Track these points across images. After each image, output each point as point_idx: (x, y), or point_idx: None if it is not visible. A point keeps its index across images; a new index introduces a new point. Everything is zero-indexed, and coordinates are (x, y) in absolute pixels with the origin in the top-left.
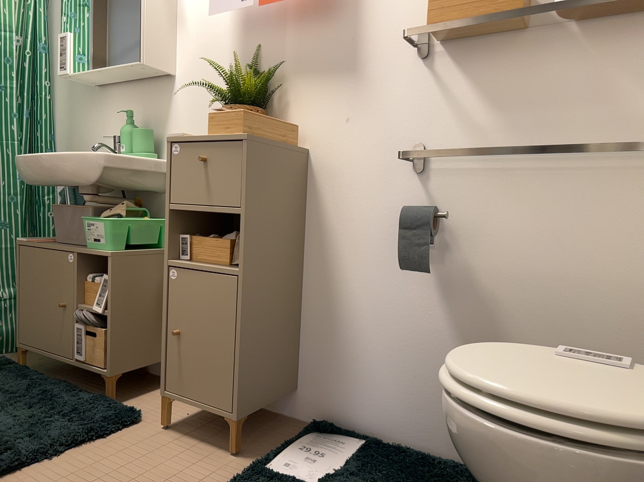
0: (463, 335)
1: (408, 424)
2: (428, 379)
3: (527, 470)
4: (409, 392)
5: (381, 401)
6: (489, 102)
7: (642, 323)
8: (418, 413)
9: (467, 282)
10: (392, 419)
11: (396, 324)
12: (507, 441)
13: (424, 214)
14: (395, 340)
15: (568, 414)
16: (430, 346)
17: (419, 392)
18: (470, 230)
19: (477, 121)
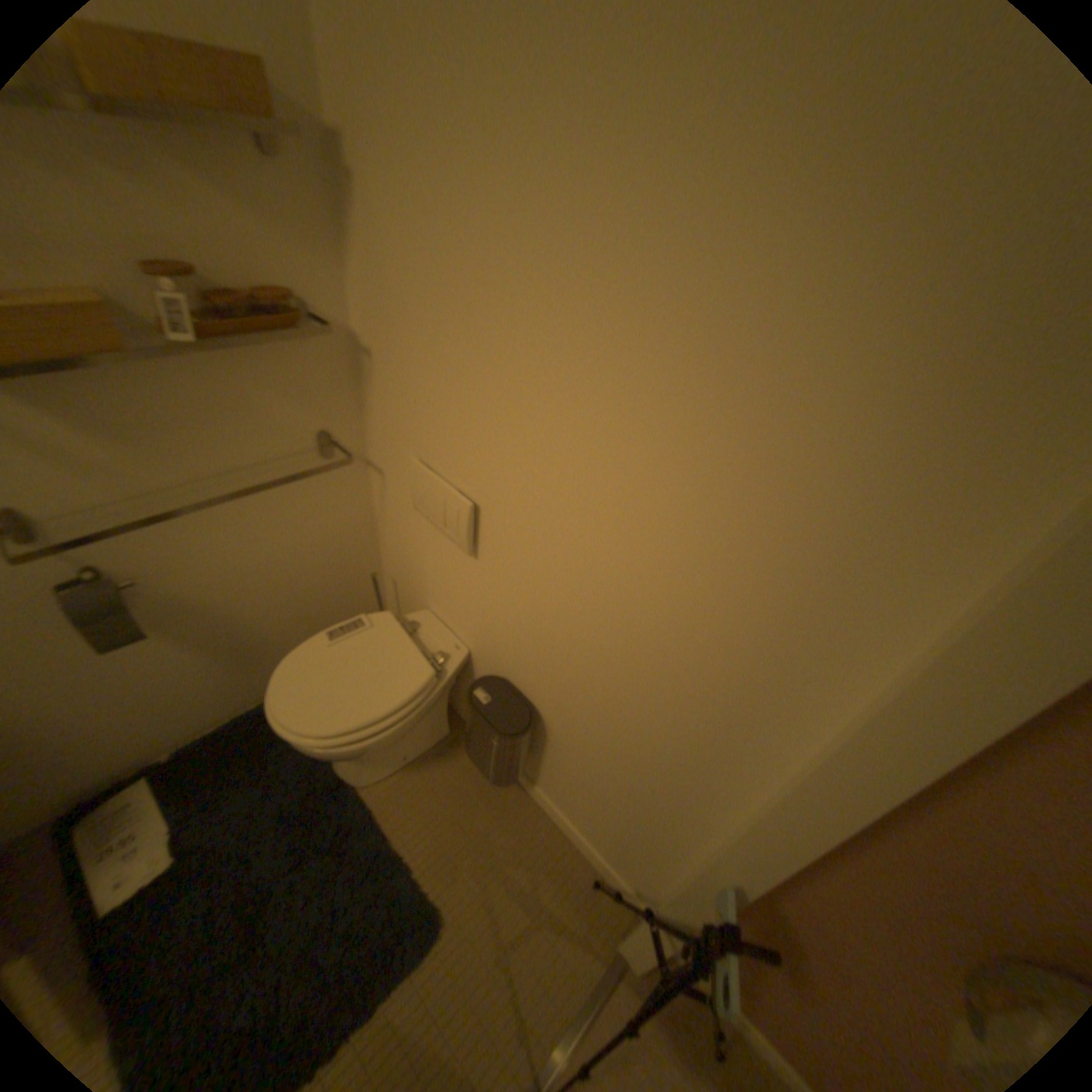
0: (191, 645)
1: (169, 732)
2: (172, 694)
3: (381, 744)
4: (156, 714)
5: (124, 743)
6: (94, 433)
7: (328, 559)
8: (175, 719)
9: (171, 609)
10: (148, 743)
11: (100, 686)
12: (368, 744)
13: (102, 601)
14: (109, 697)
15: (391, 709)
16: (159, 674)
17: (166, 708)
18: (148, 567)
19: (89, 459)
